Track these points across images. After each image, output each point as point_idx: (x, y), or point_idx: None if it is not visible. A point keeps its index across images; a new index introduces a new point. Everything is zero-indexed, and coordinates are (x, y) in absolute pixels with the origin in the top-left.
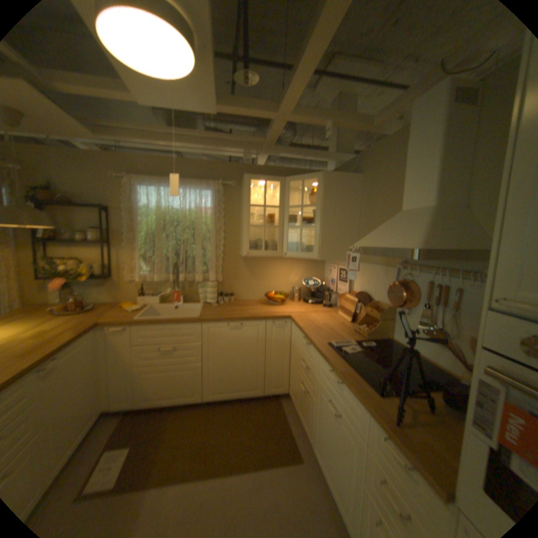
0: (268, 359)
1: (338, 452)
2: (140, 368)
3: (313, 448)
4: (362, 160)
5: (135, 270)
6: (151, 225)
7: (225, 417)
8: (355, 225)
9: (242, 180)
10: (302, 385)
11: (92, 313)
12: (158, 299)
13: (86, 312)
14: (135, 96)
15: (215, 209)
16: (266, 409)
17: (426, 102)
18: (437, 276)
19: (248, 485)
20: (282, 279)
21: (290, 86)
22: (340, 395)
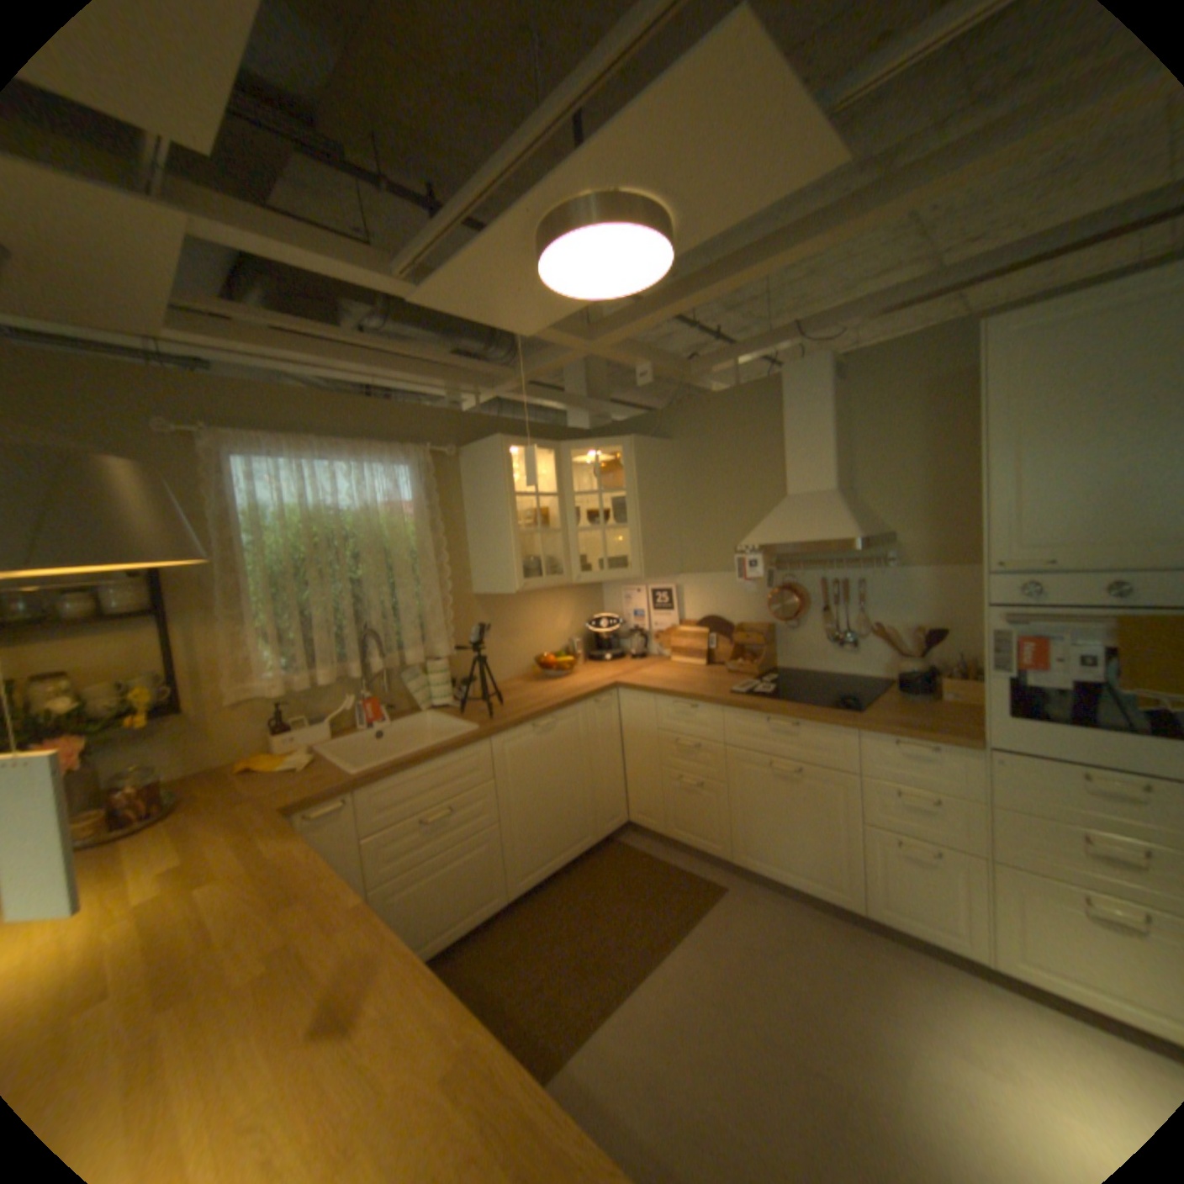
0: (596, 774)
1: (802, 823)
2: (383, 893)
3: (731, 863)
4: (664, 421)
5: (245, 680)
6: (280, 557)
7: (564, 910)
8: (672, 518)
9: (459, 447)
10: (677, 785)
11: (204, 814)
12: (325, 735)
13: (179, 819)
14: (417, 293)
15: (421, 508)
16: (613, 864)
17: (800, 369)
18: (828, 571)
19: (697, 957)
20: (546, 631)
21: (642, 317)
22: (793, 745)
